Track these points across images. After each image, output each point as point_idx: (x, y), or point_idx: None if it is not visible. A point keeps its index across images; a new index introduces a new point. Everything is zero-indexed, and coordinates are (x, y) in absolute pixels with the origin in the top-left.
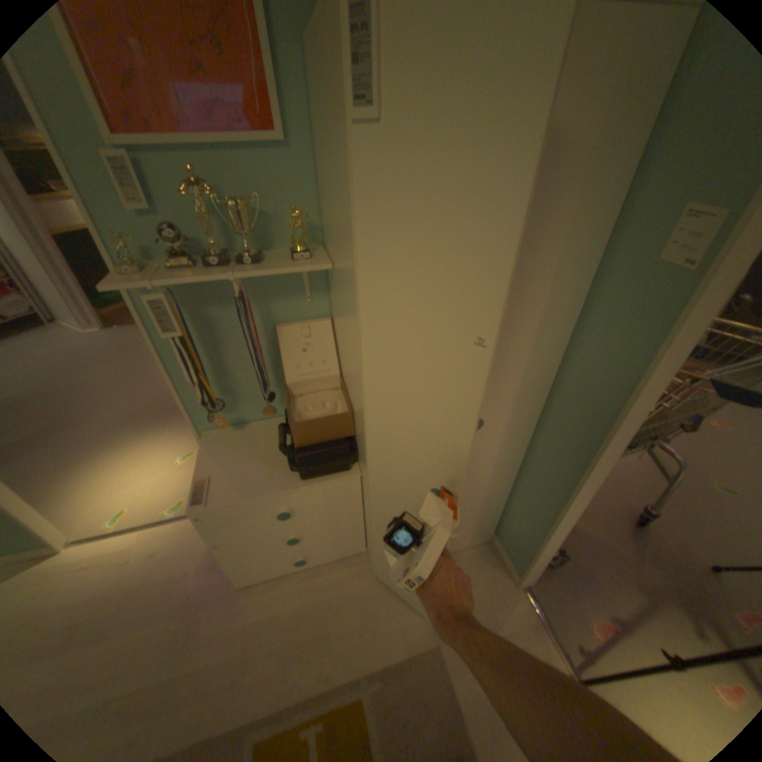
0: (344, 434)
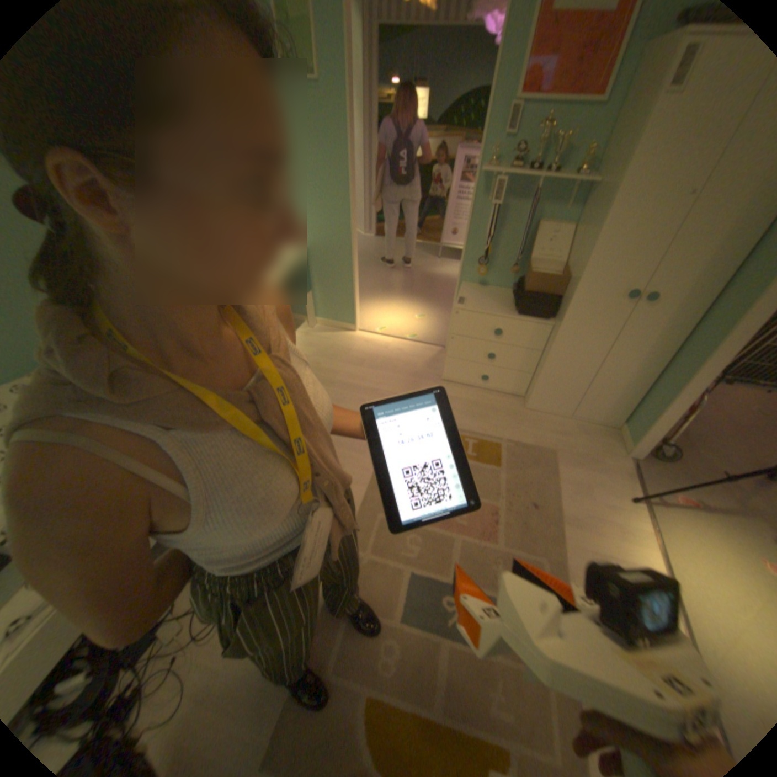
0: (555, 292)
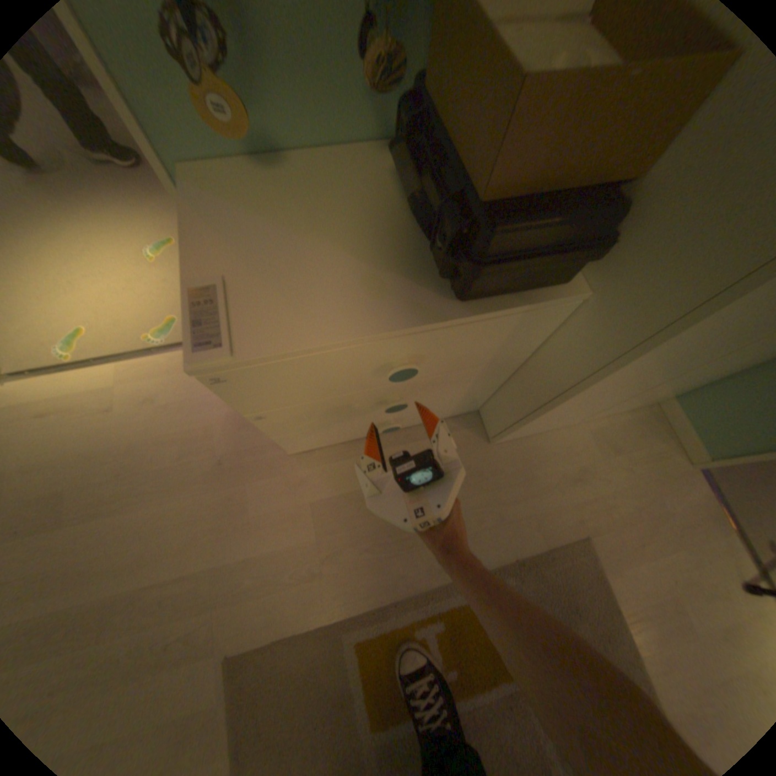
0: (632, 166)
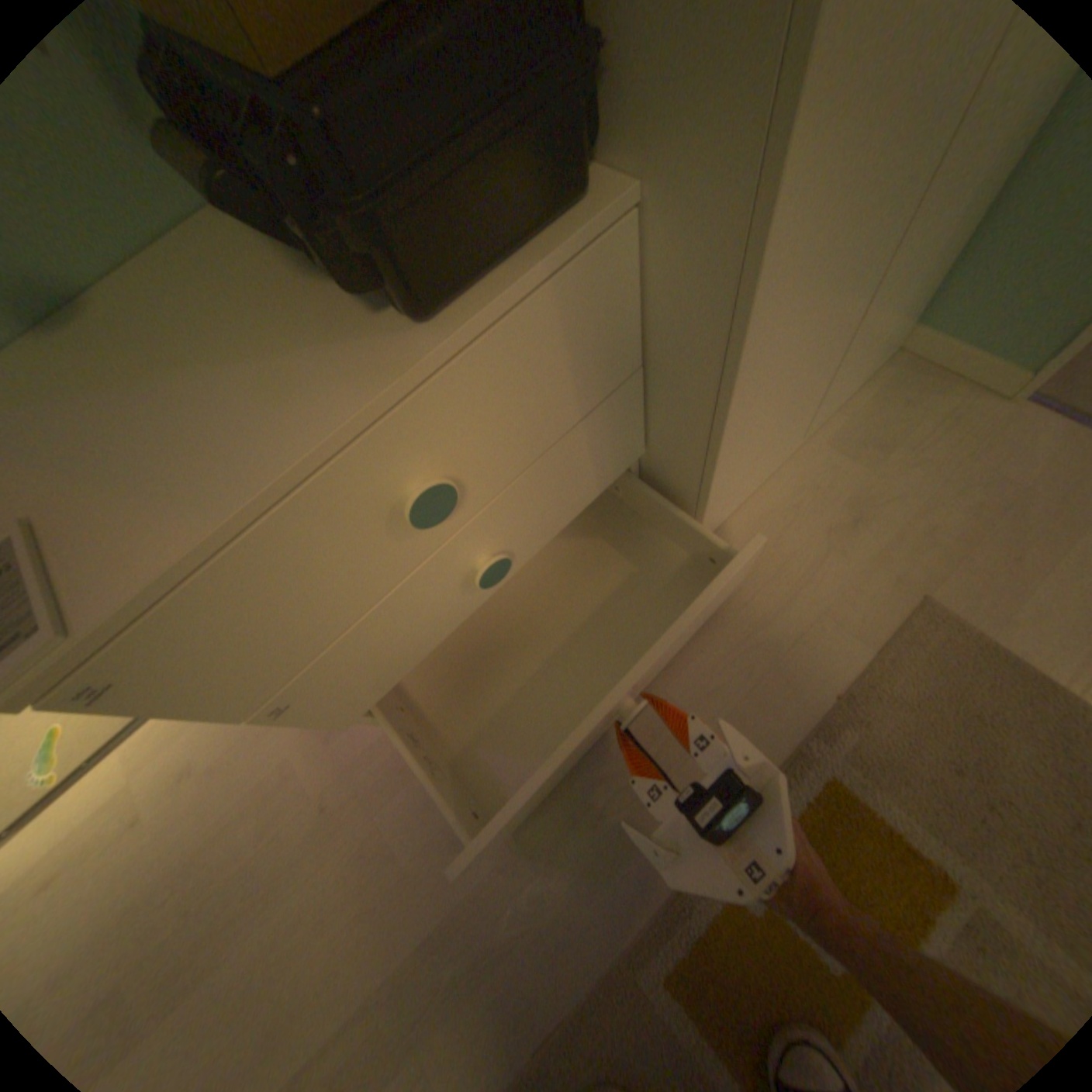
0: None
